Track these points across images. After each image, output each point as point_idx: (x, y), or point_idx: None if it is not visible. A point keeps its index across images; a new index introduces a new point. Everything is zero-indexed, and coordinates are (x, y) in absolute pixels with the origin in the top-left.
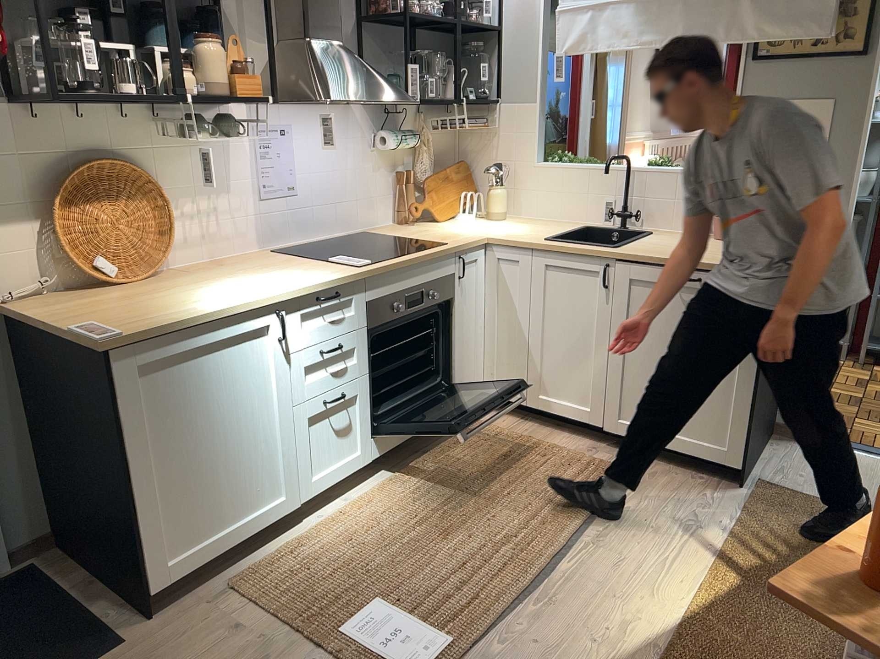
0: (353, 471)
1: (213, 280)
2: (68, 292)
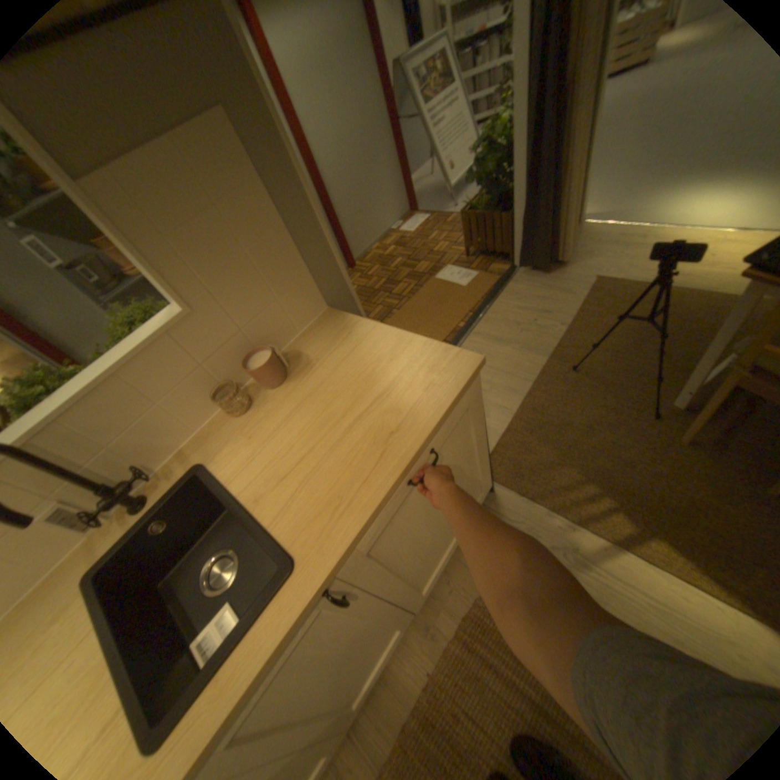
0: None
1: None
2: None
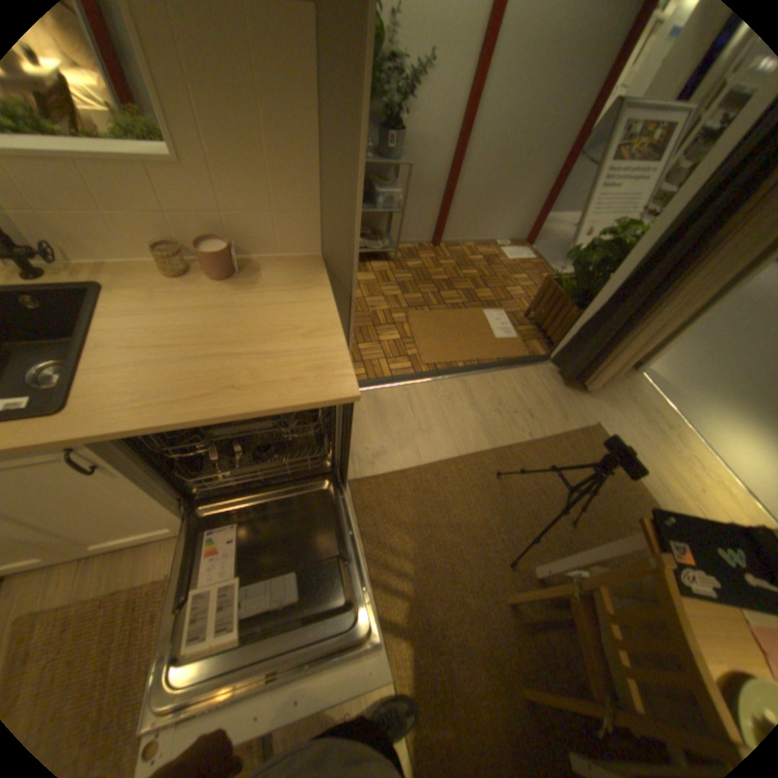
0: None
1: None
2: None
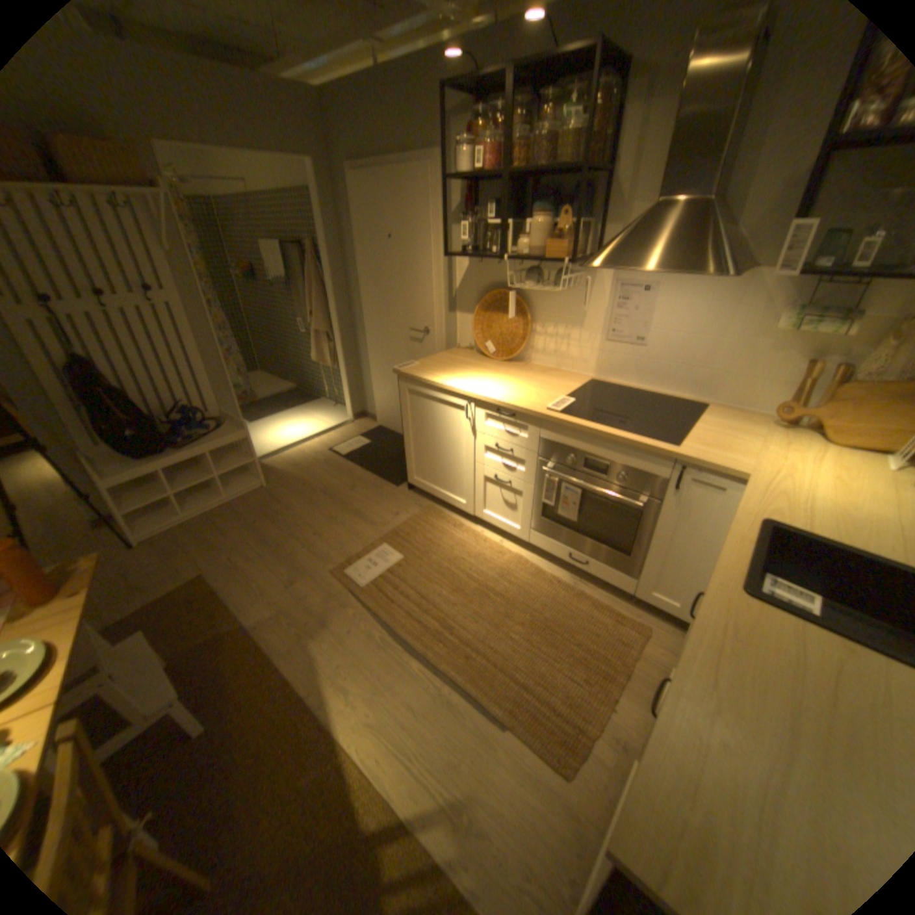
0: (511, 532)
1: (502, 374)
2: (478, 353)
